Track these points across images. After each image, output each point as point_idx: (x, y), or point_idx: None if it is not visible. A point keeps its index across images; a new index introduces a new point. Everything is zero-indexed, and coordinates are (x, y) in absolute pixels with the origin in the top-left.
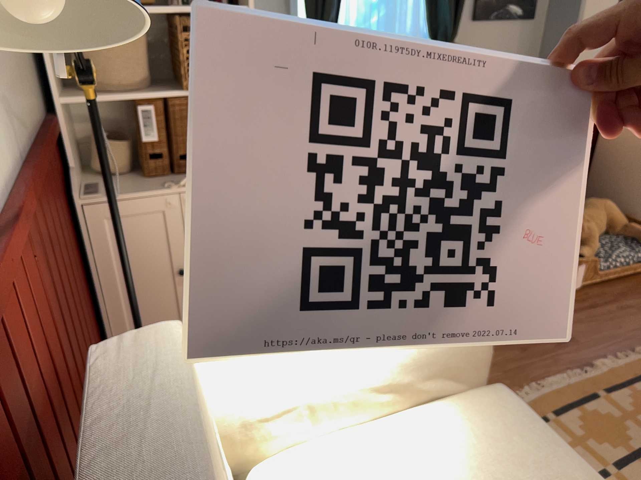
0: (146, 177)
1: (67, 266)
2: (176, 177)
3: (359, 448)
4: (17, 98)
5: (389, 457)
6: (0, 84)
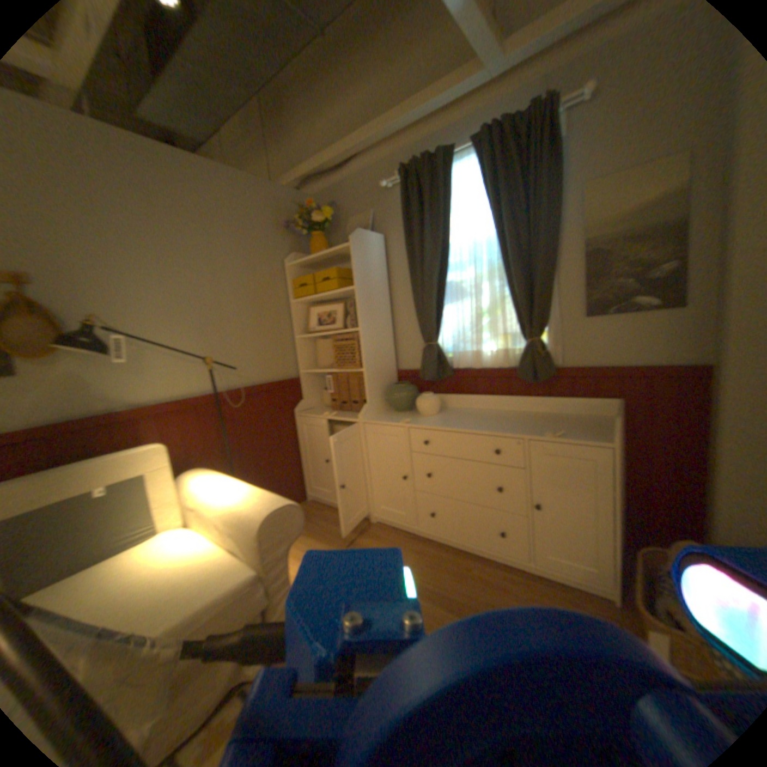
0: (332, 409)
1: (263, 435)
2: (339, 411)
3: (194, 543)
4: (251, 368)
5: (187, 553)
6: (230, 363)
